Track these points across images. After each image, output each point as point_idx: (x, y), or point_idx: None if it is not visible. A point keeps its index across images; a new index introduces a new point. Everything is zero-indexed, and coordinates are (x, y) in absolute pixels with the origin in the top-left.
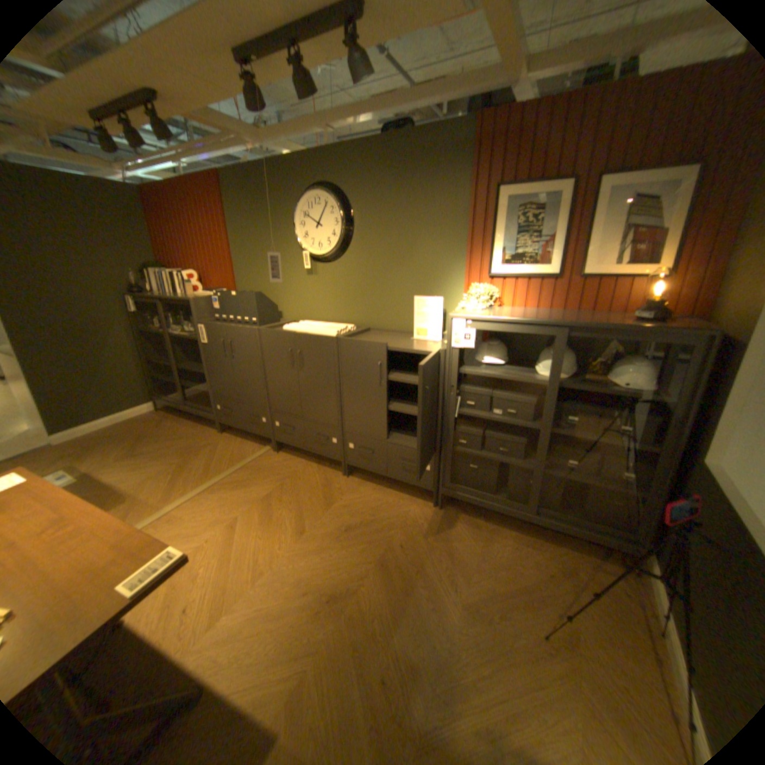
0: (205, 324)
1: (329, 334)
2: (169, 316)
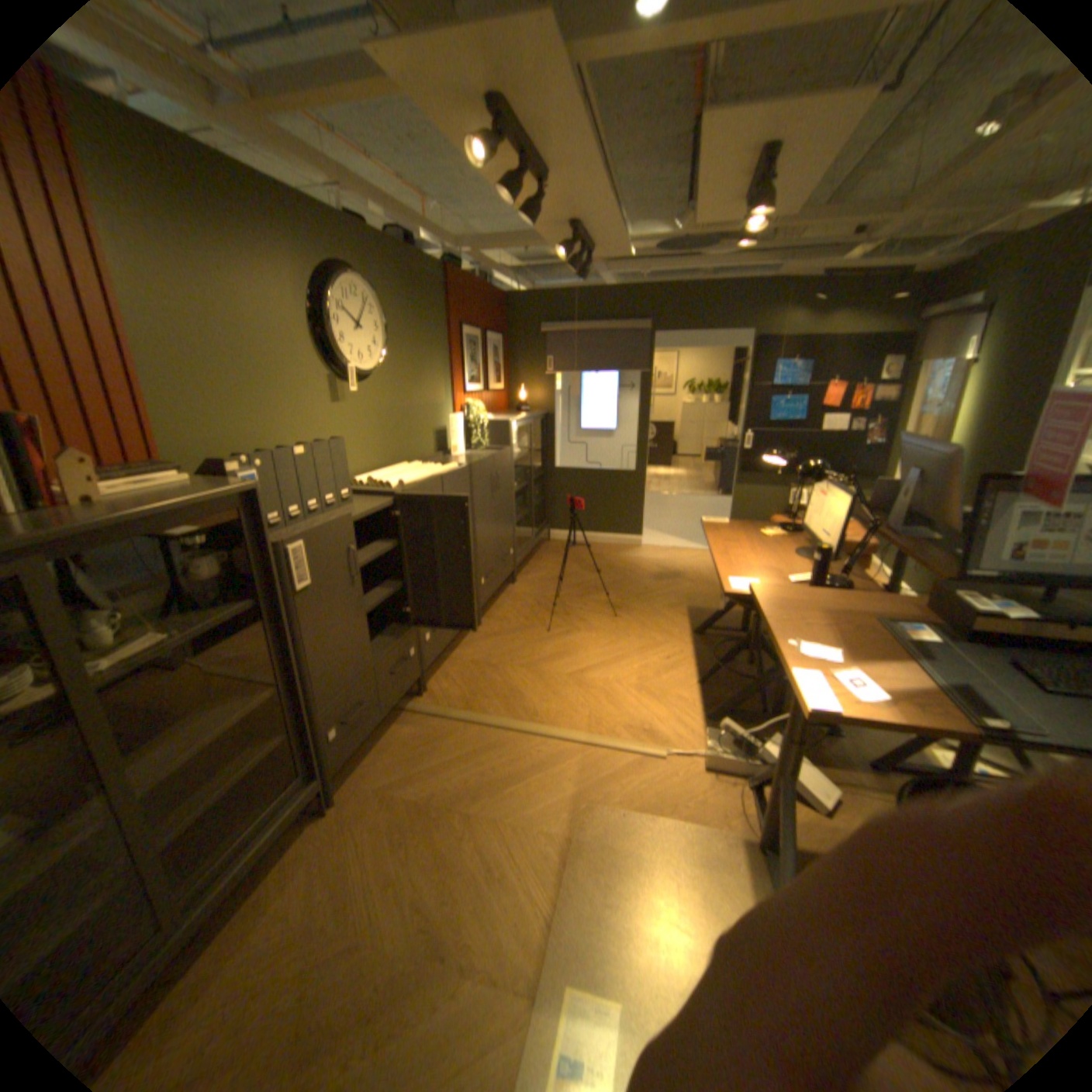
0: (307, 535)
1: (453, 466)
2: None
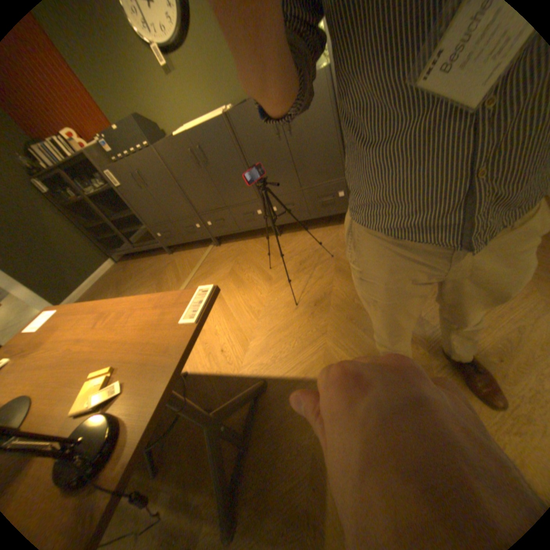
0: (109, 167)
1: (216, 114)
2: (77, 182)
